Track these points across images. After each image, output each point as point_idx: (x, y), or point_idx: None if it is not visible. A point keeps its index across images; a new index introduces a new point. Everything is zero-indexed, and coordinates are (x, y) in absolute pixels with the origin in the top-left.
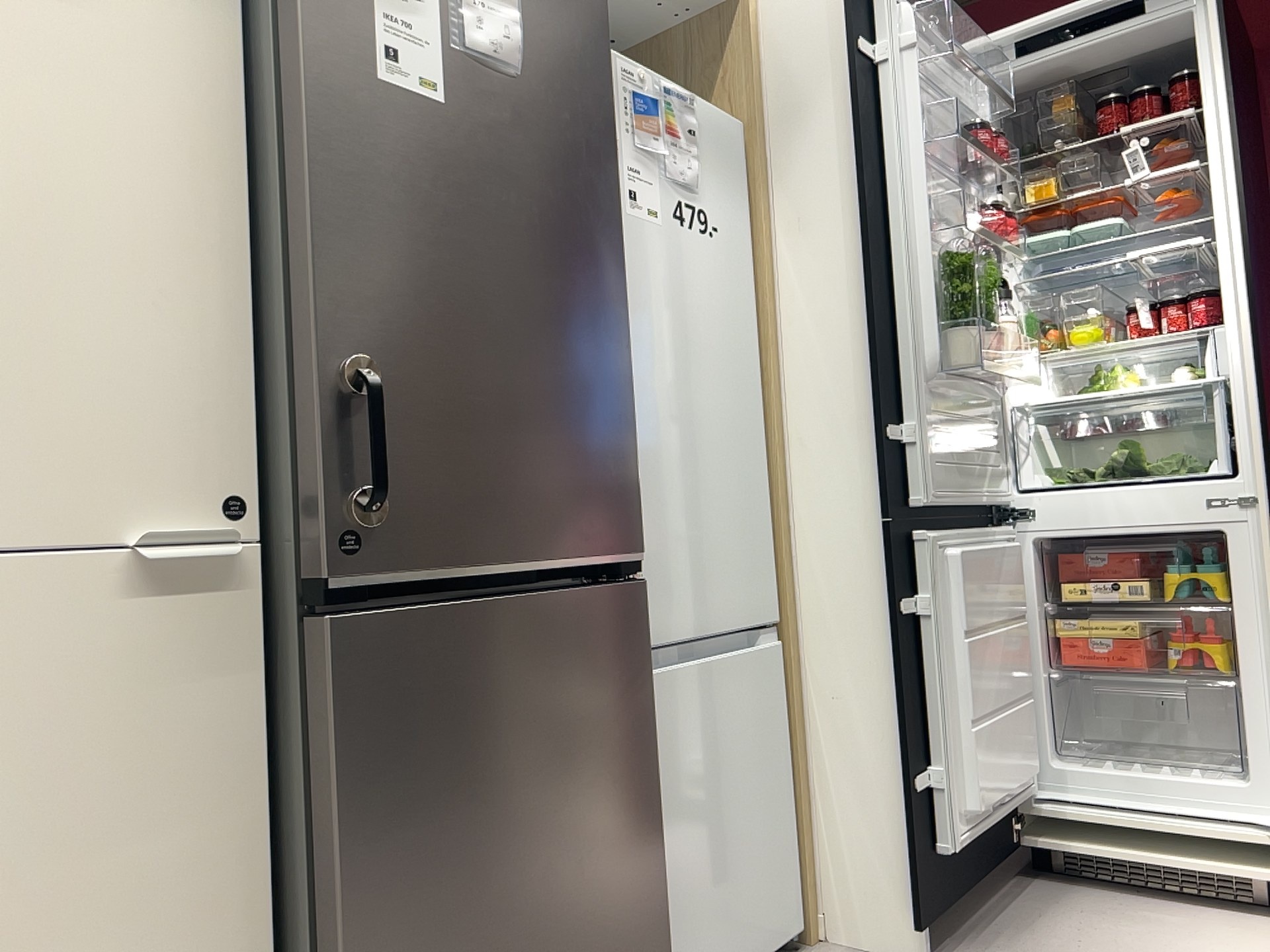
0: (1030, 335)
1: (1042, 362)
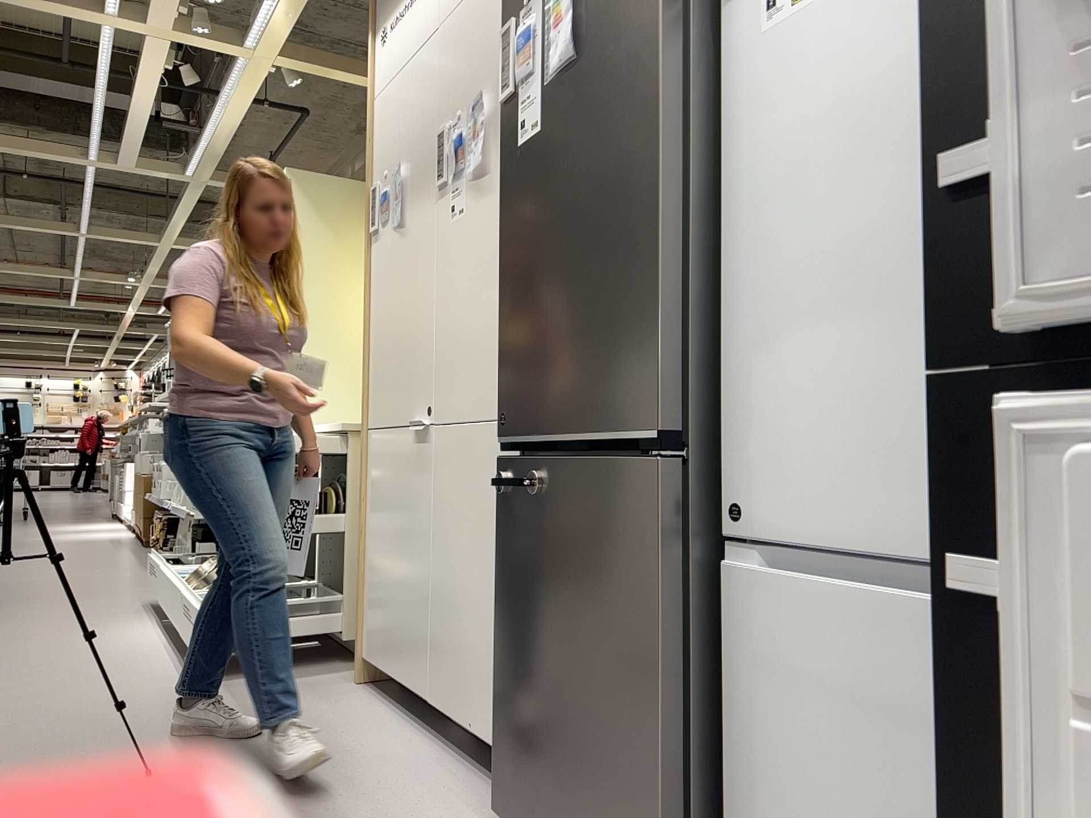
0: None
1: None
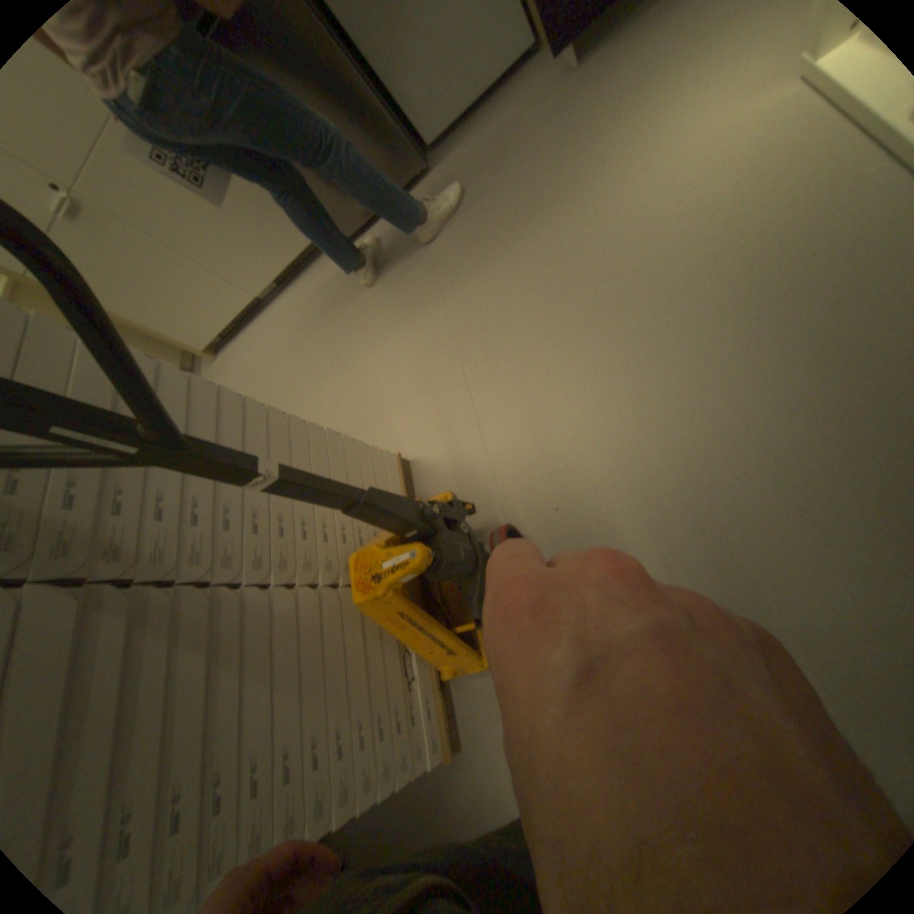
0: None
1: None
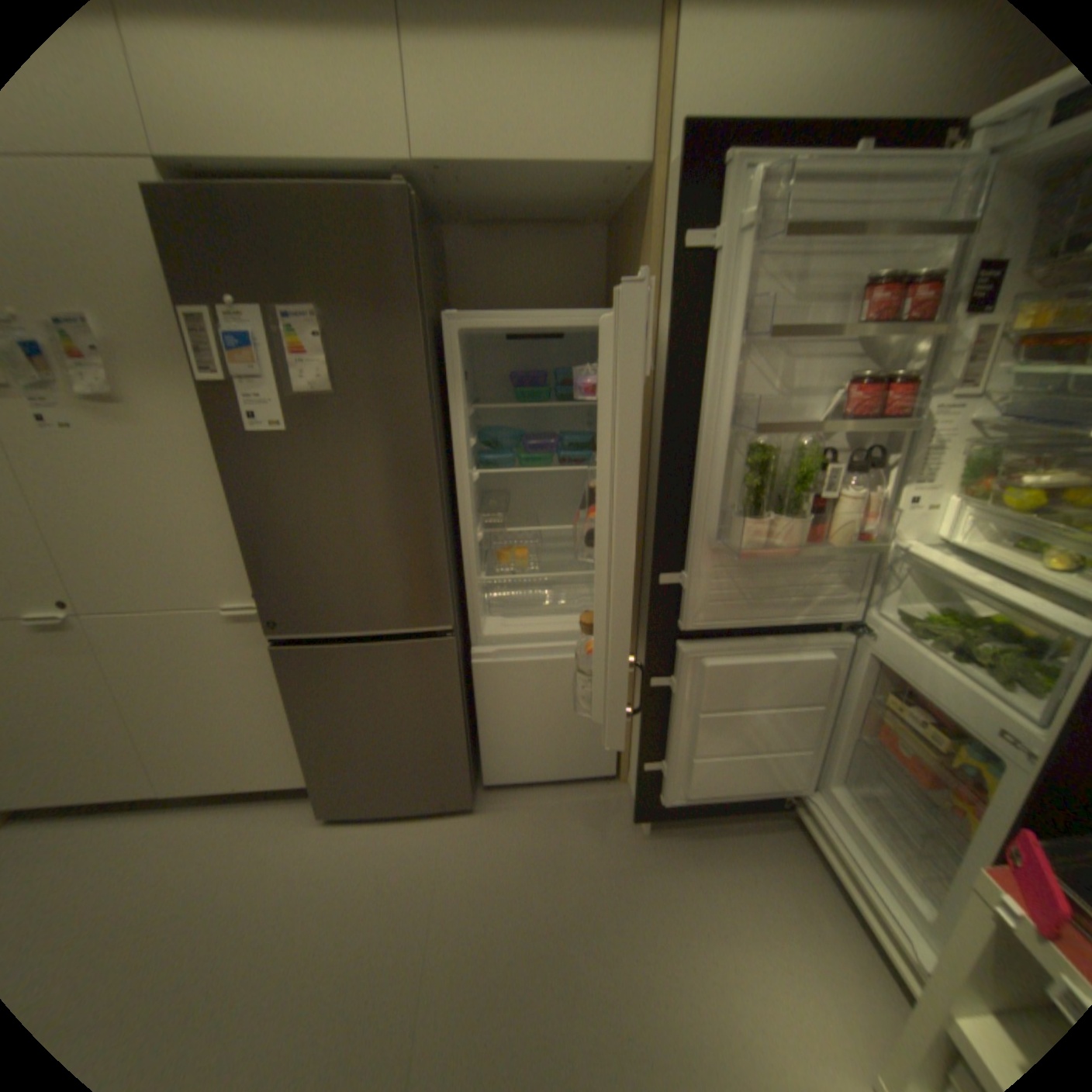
0: (973, 472)
1: (972, 503)
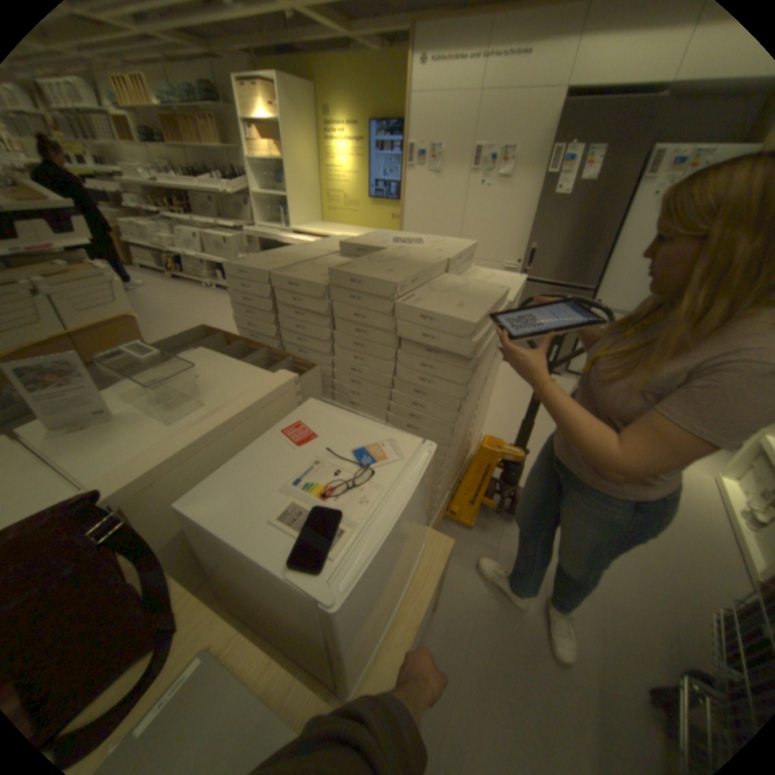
0: None
1: None
